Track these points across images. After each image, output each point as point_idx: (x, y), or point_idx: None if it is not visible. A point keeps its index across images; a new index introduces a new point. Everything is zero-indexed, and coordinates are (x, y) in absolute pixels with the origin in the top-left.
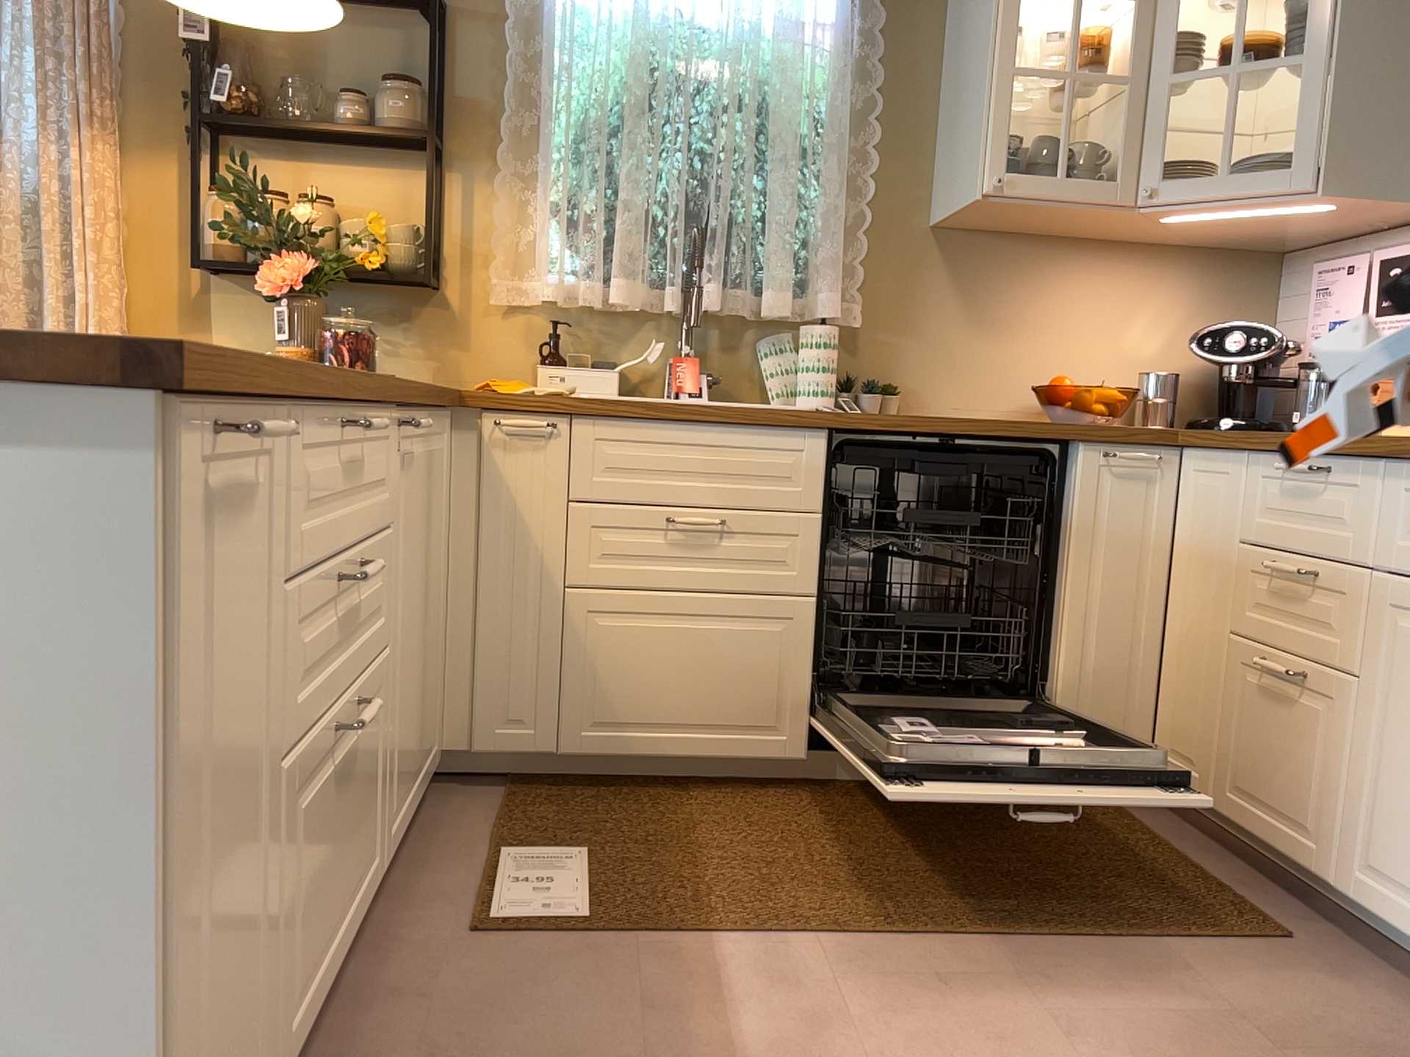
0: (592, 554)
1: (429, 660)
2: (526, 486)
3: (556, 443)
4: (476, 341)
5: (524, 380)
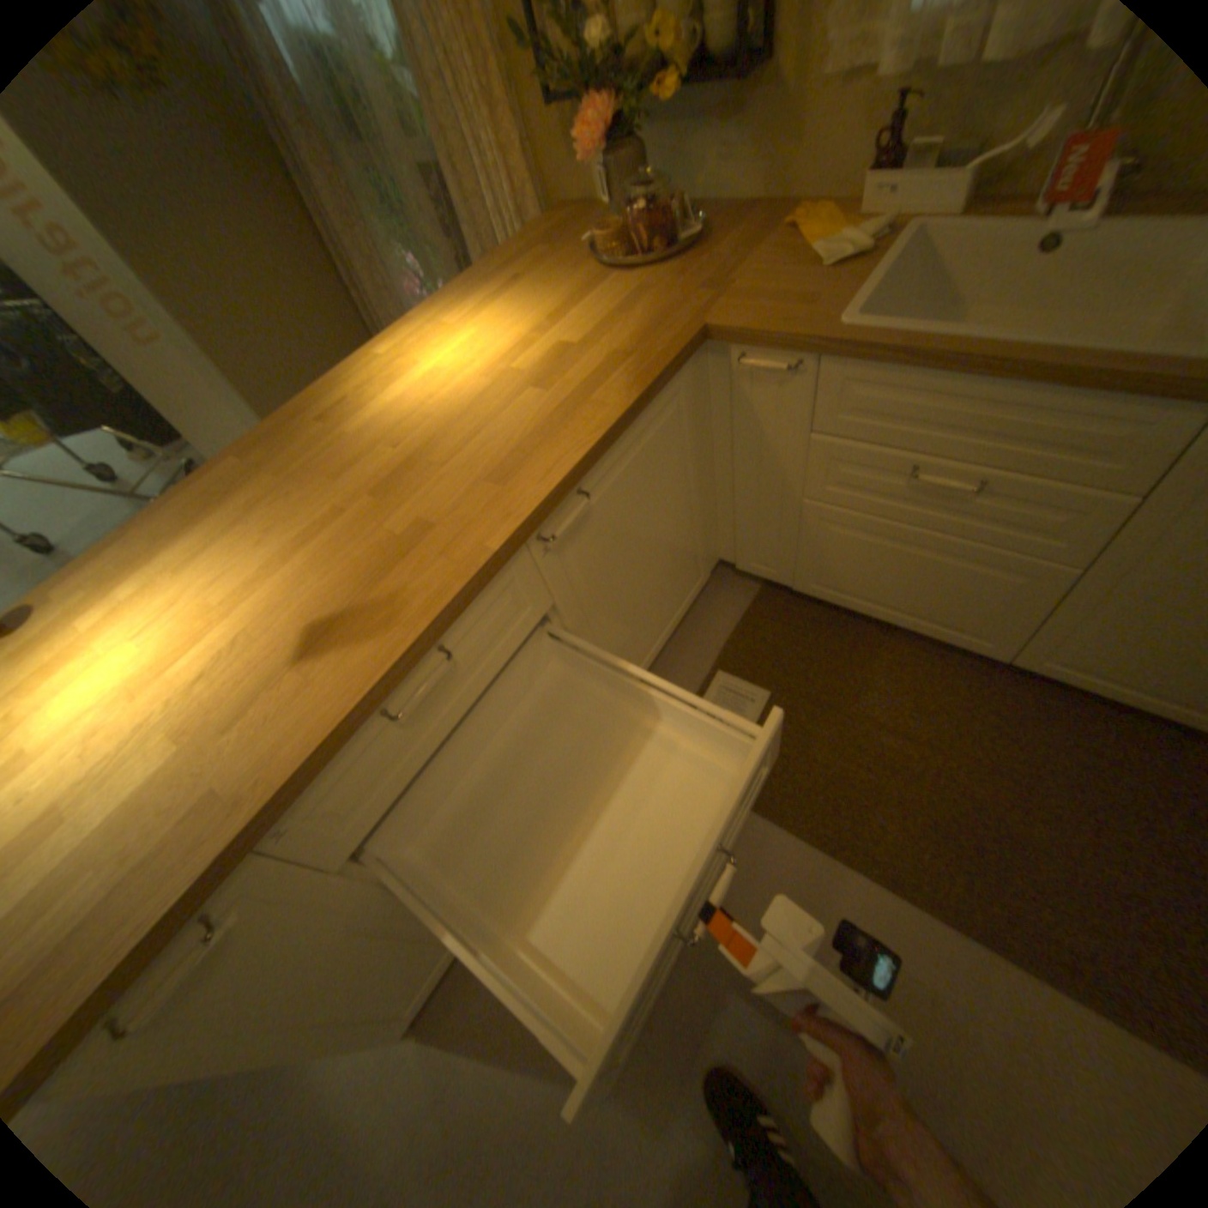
0: (830, 480)
1: (676, 559)
2: (772, 415)
3: (803, 380)
4: (807, 129)
5: (857, 177)
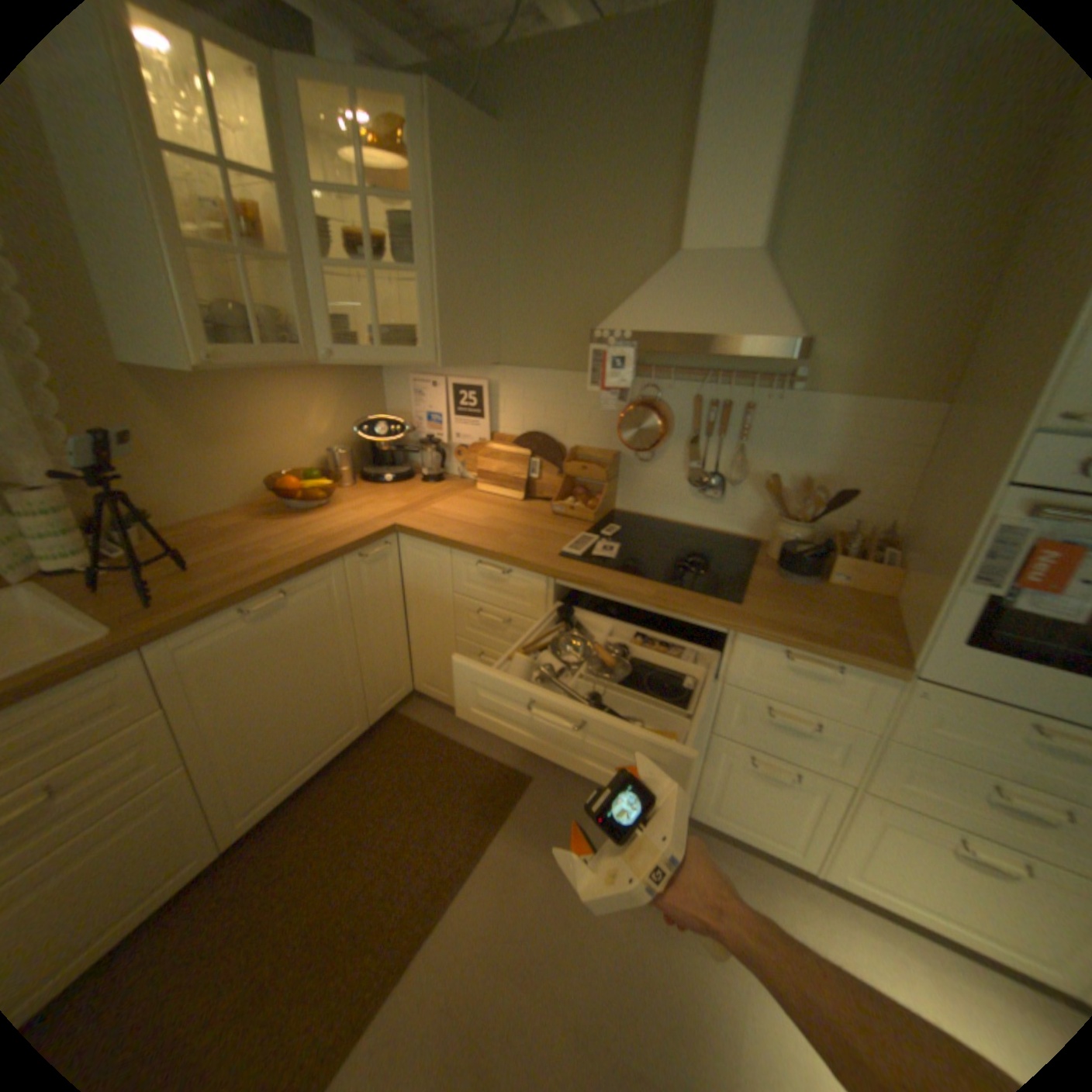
0: None
1: None
2: None
3: None
4: None
5: None
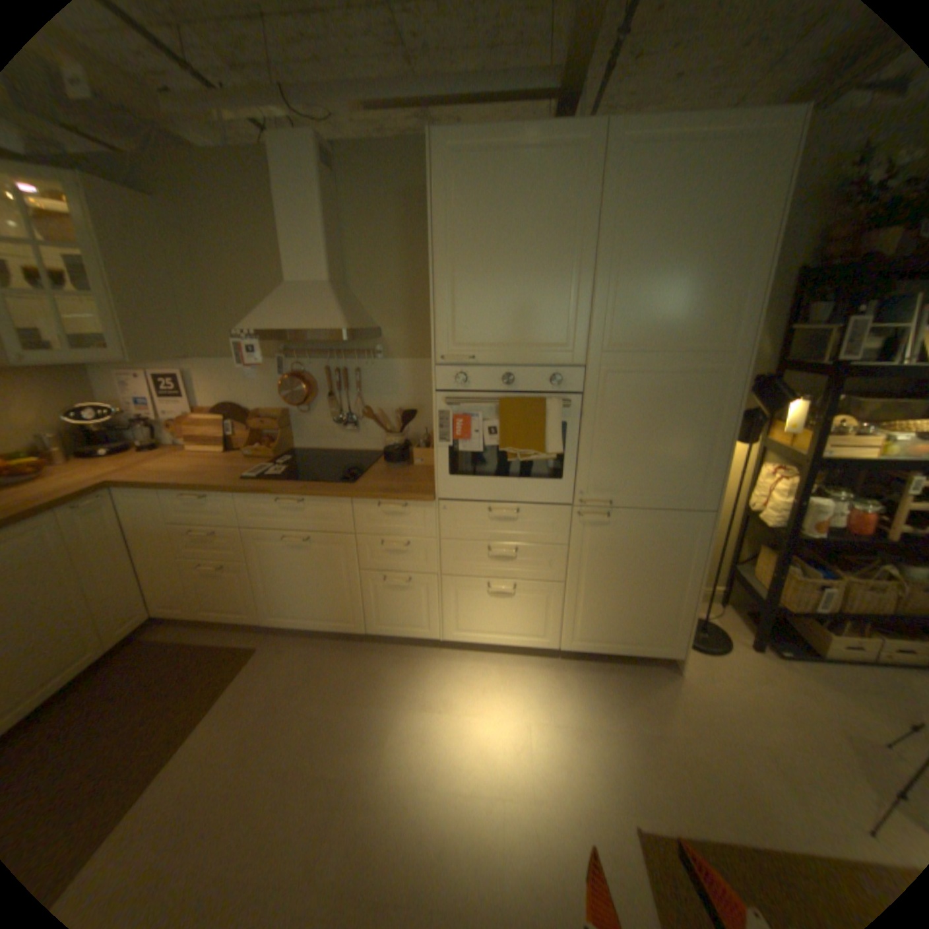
0: None
1: None
2: None
3: None
4: None
5: None
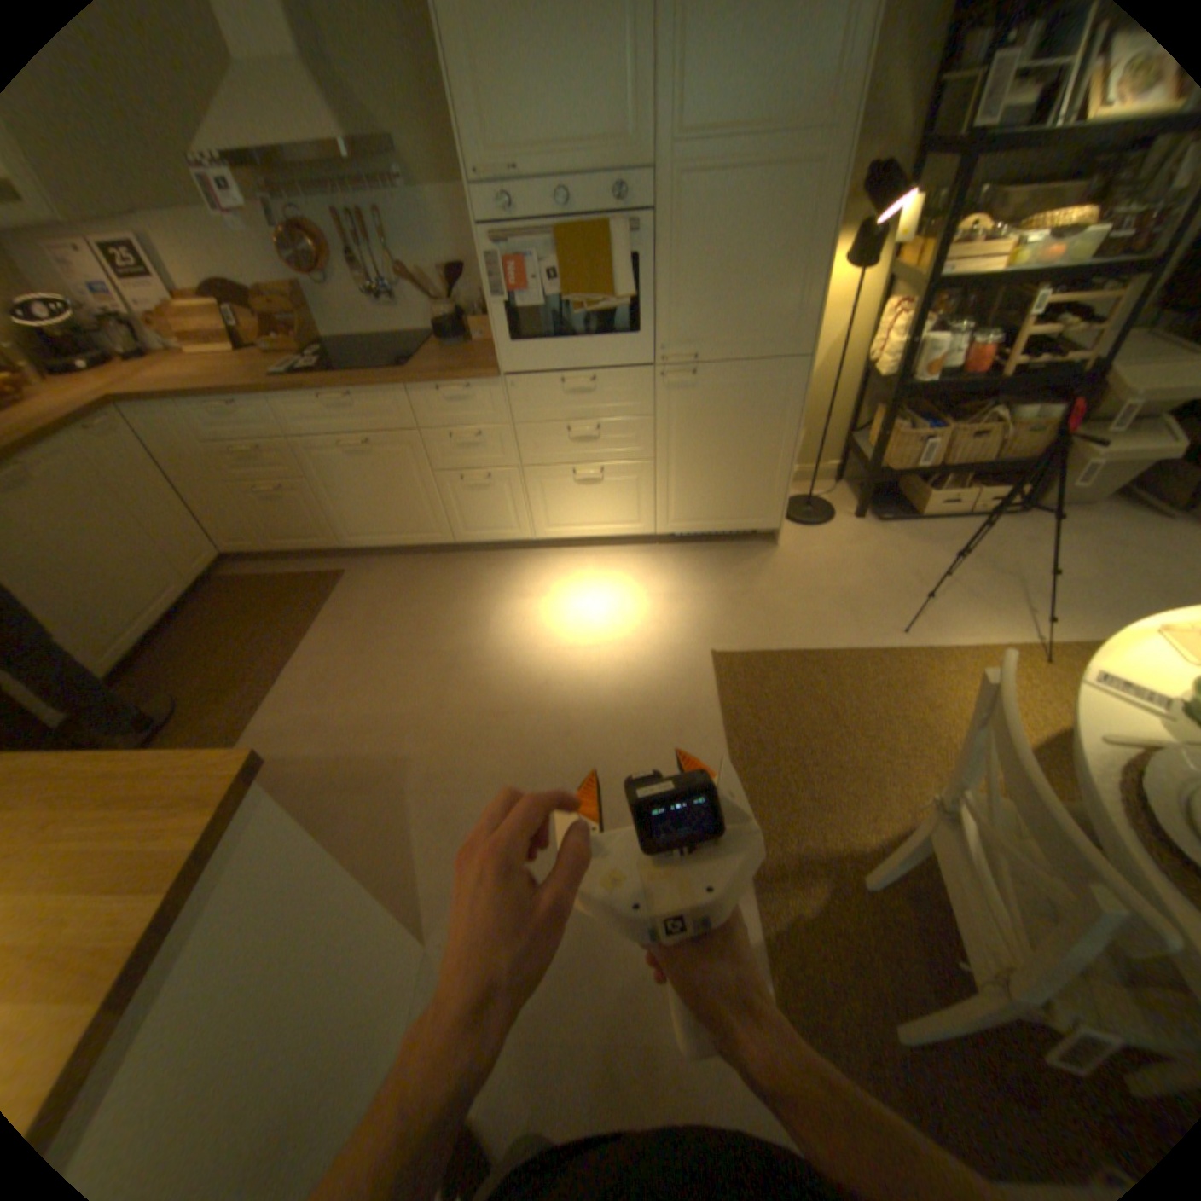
0: None
1: None
2: None
3: None
4: None
5: None
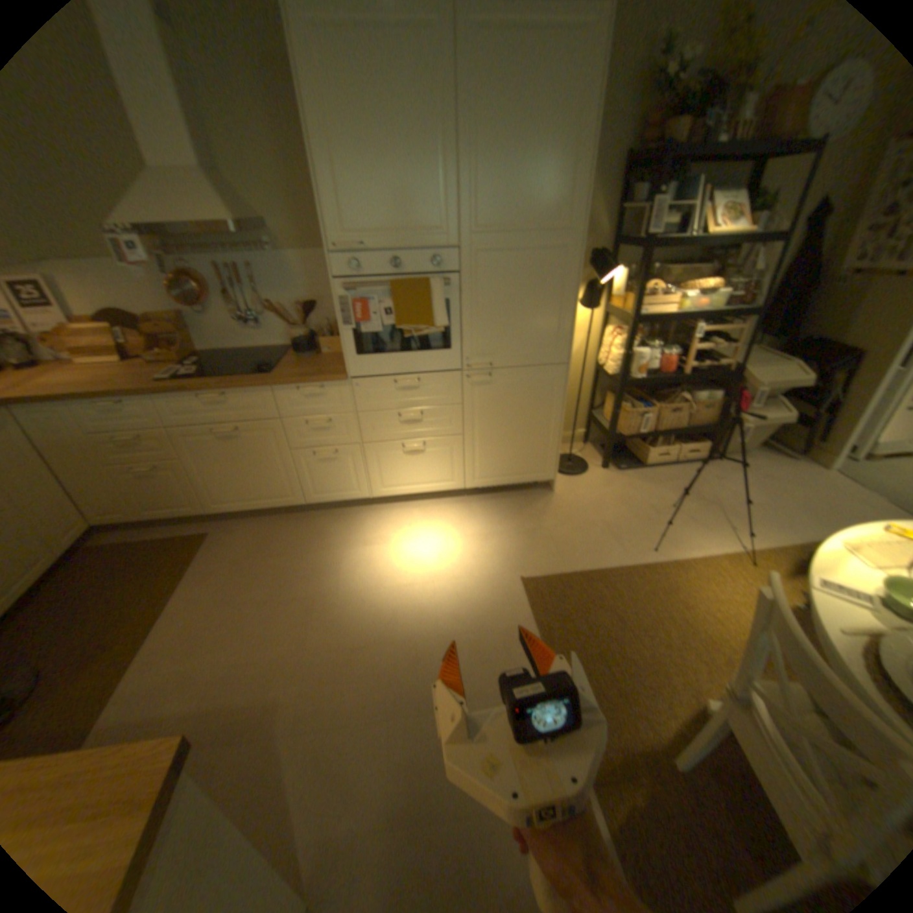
0: None
1: None
2: None
3: None
4: None
5: None
